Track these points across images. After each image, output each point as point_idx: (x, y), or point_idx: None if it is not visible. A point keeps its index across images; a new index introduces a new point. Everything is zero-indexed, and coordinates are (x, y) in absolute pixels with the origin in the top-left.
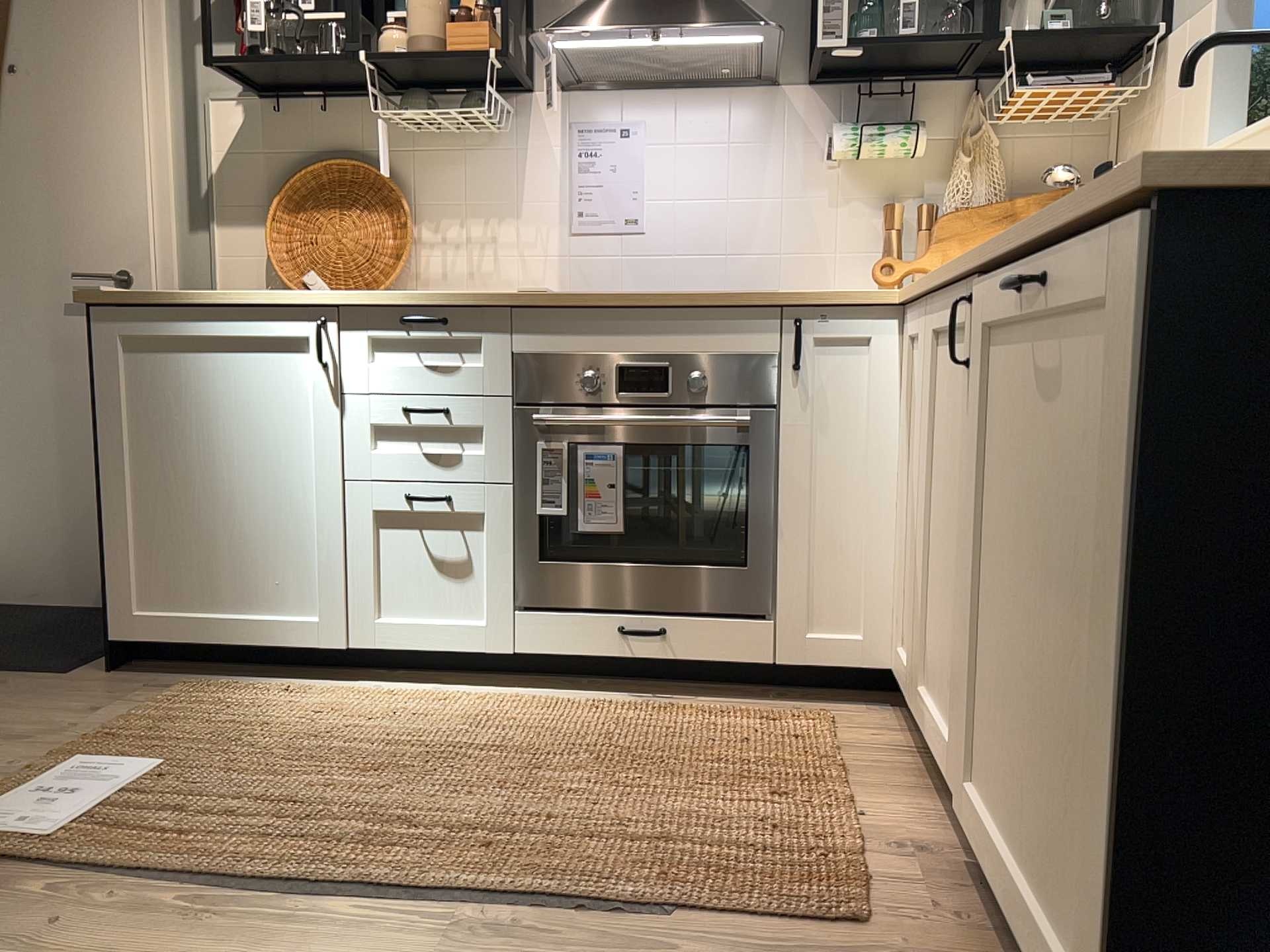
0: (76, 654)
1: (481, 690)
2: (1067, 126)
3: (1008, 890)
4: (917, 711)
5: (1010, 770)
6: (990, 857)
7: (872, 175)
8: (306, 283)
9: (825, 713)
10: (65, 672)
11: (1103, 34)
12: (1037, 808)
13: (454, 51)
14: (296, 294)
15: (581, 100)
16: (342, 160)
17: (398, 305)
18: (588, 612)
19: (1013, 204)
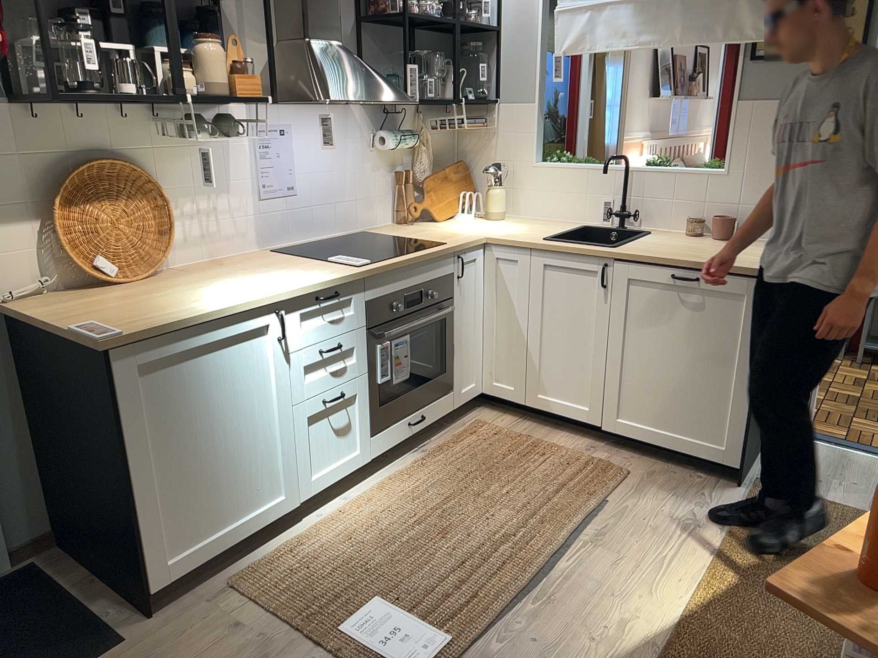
0: (76, 633)
1: (357, 487)
2: (450, 129)
3: (655, 441)
4: (530, 405)
5: (647, 409)
6: (636, 436)
7: (387, 153)
8: (99, 267)
9: (473, 421)
10: (120, 640)
11: (483, 99)
12: (672, 415)
13: (244, 96)
14: (263, 298)
15: (258, 111)
16: (109, 161)
17: (315, 290)
18: (387, 422)
19: (445, 170)
